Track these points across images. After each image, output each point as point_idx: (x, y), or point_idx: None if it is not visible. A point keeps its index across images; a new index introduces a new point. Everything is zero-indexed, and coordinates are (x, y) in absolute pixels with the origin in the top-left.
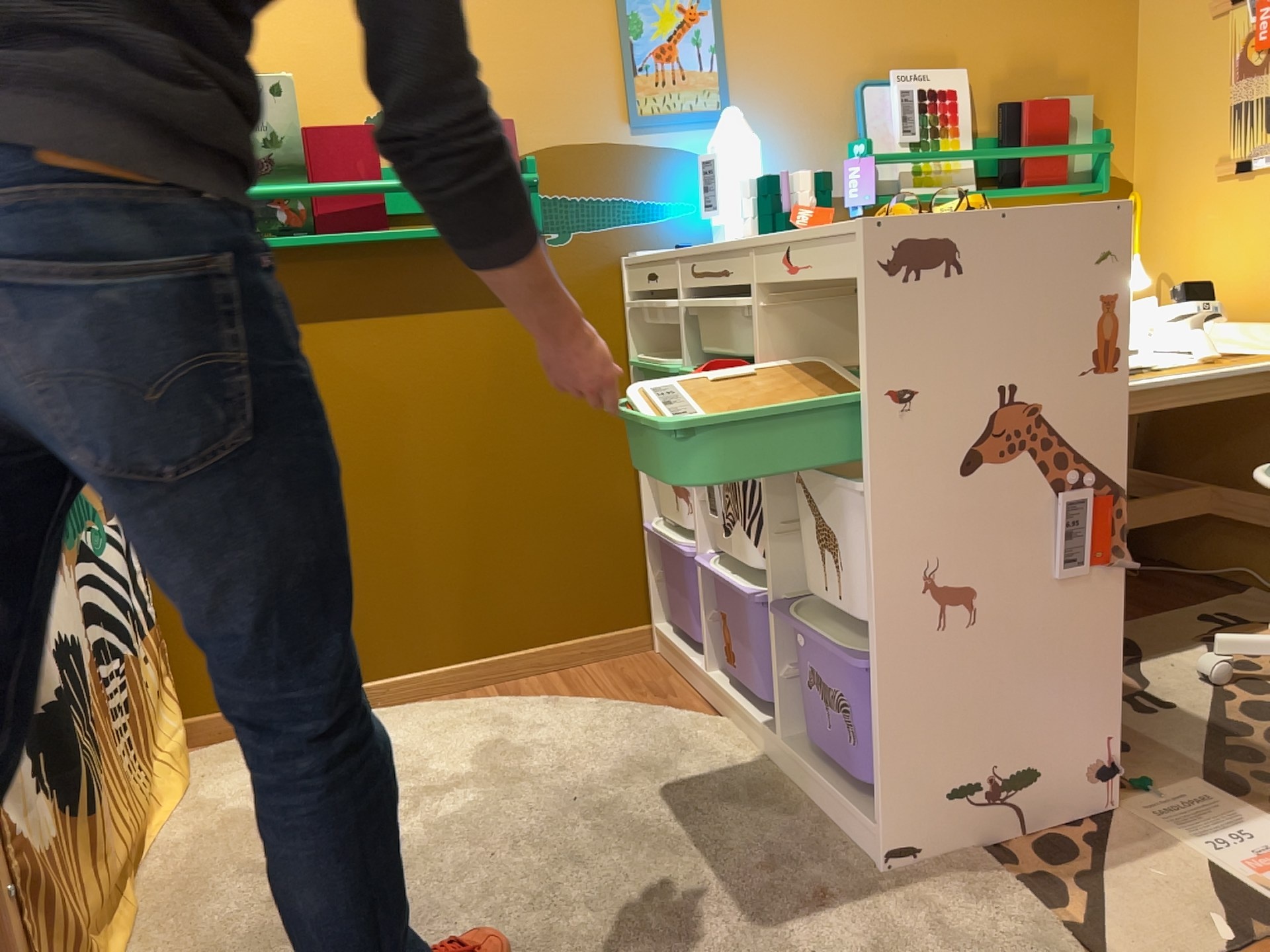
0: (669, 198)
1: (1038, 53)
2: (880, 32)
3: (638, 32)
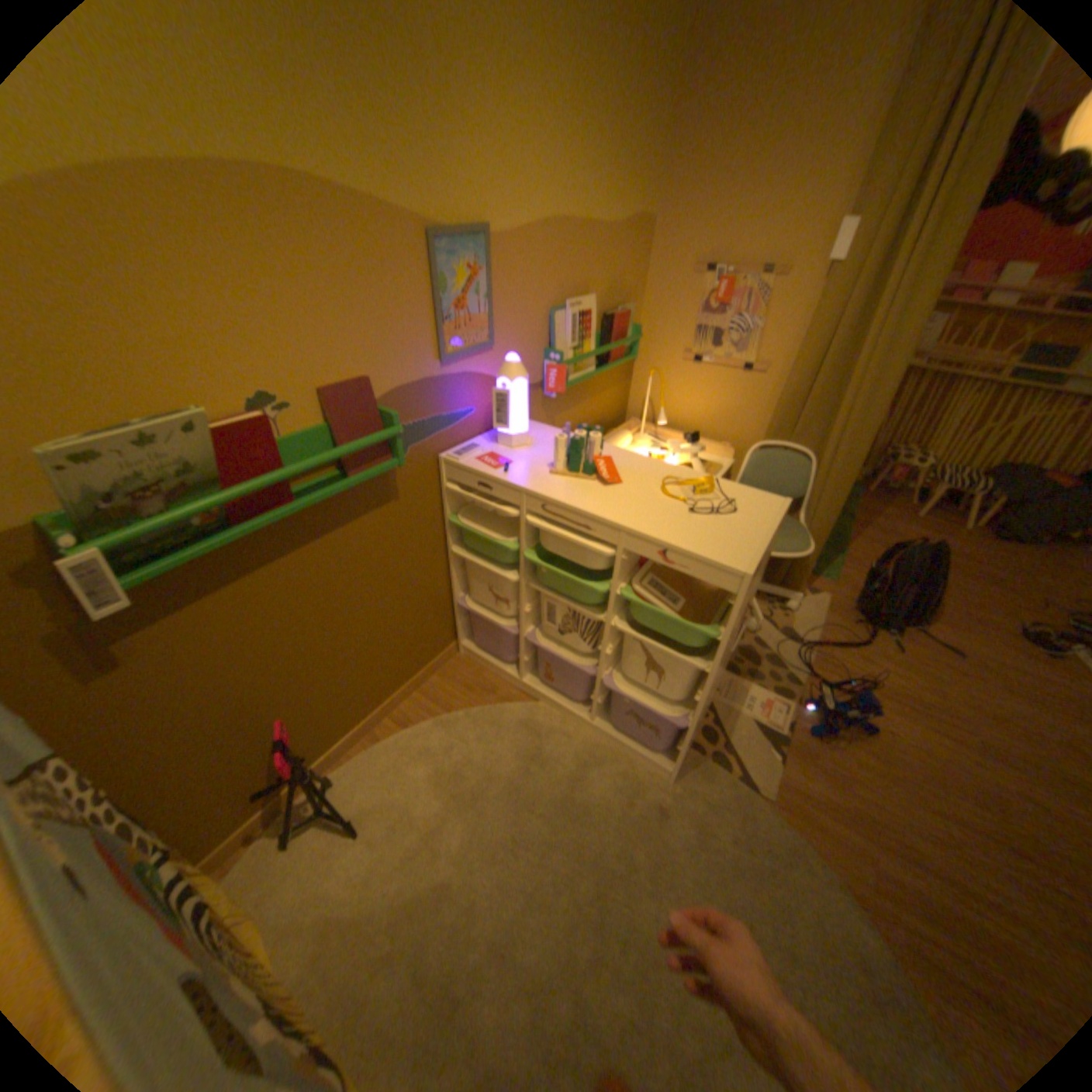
0: (462, 409)
1: (618, 279)
2: (562, 273)
3: (444, 289)
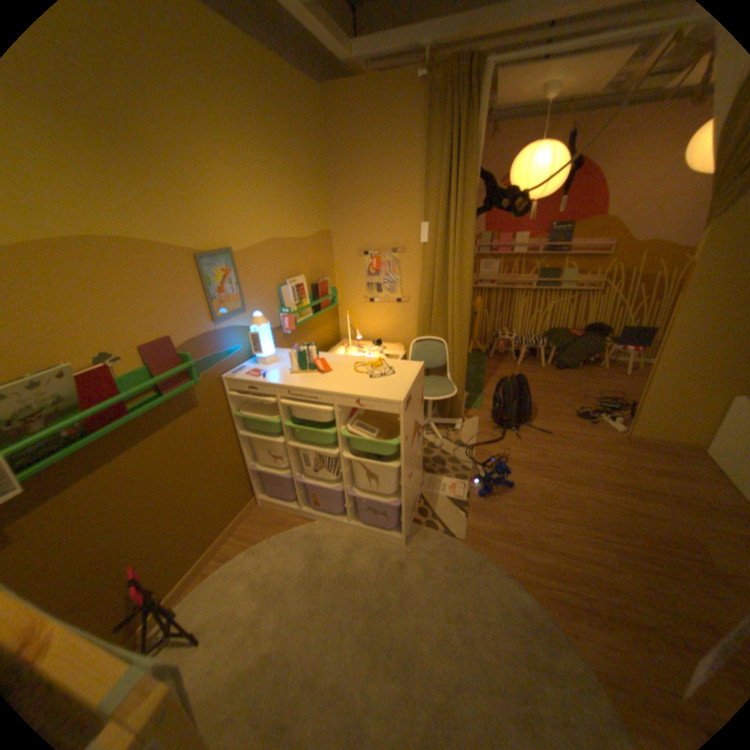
0: (232, 347)
1: (316, 265)
2: (280, 266)
3: (209, 283)
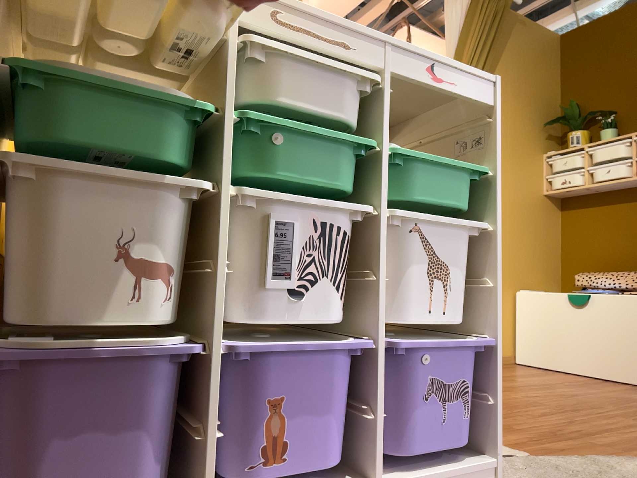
0: None
1: None
2: None
3: None
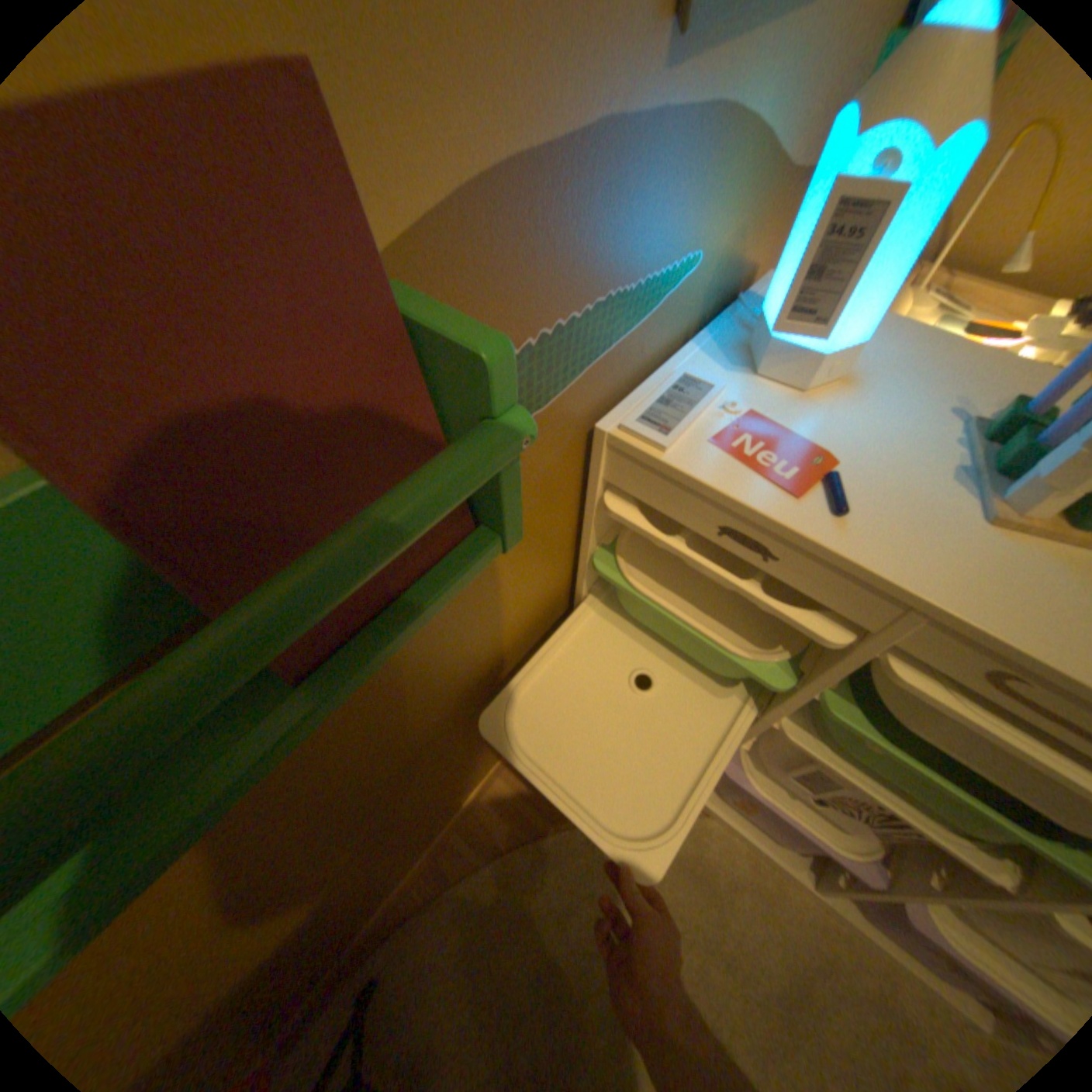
0: (679, 253)
1: None
2: None
3: None
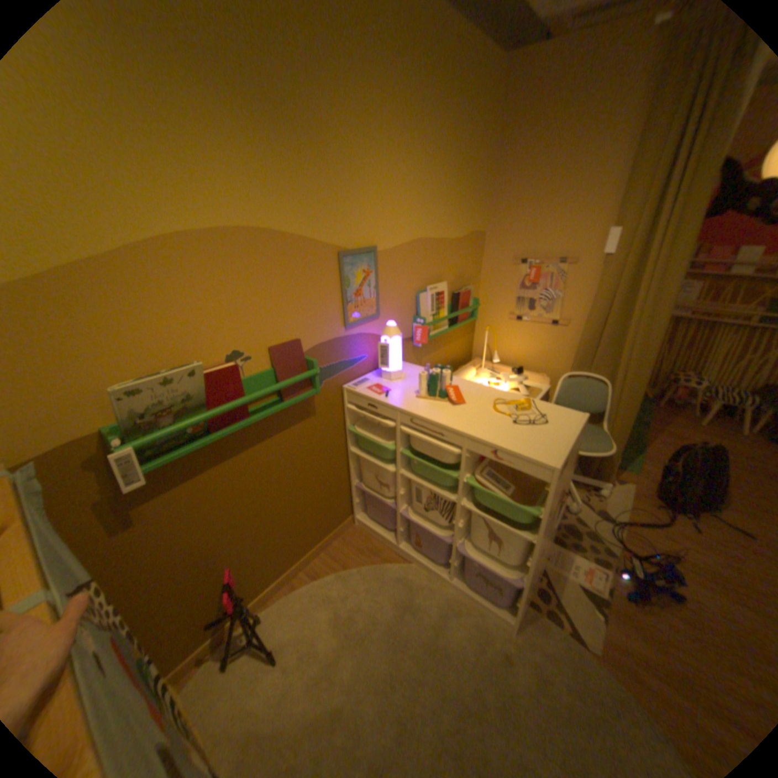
0: (358, 356)
1: (462, 270)
2: (424, 270)
3: (348, 284)
